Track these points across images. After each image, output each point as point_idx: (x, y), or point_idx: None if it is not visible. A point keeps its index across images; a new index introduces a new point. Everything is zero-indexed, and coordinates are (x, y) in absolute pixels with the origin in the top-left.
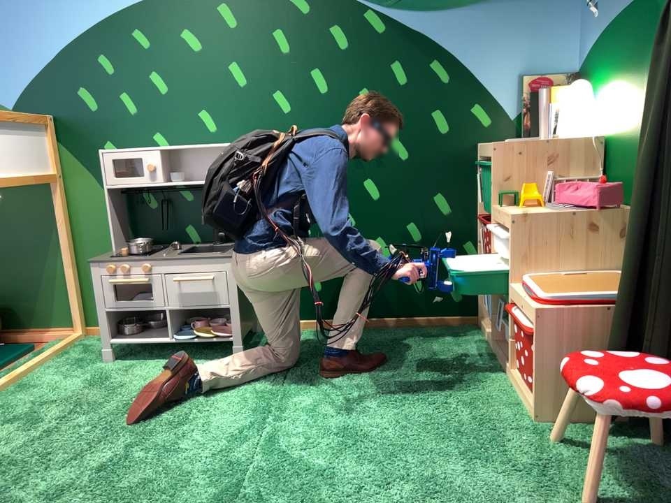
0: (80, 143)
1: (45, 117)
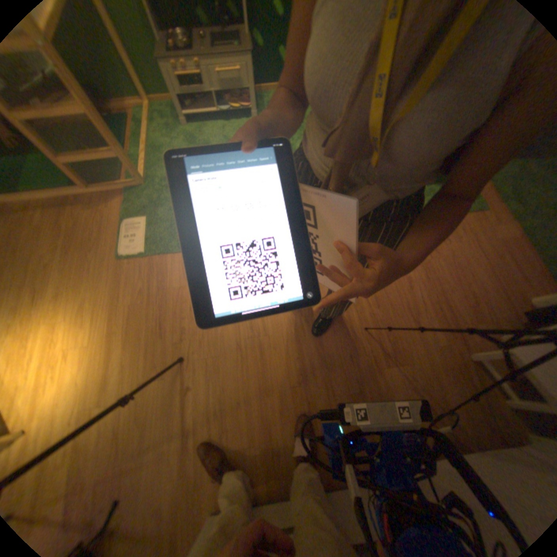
0: None
1: None
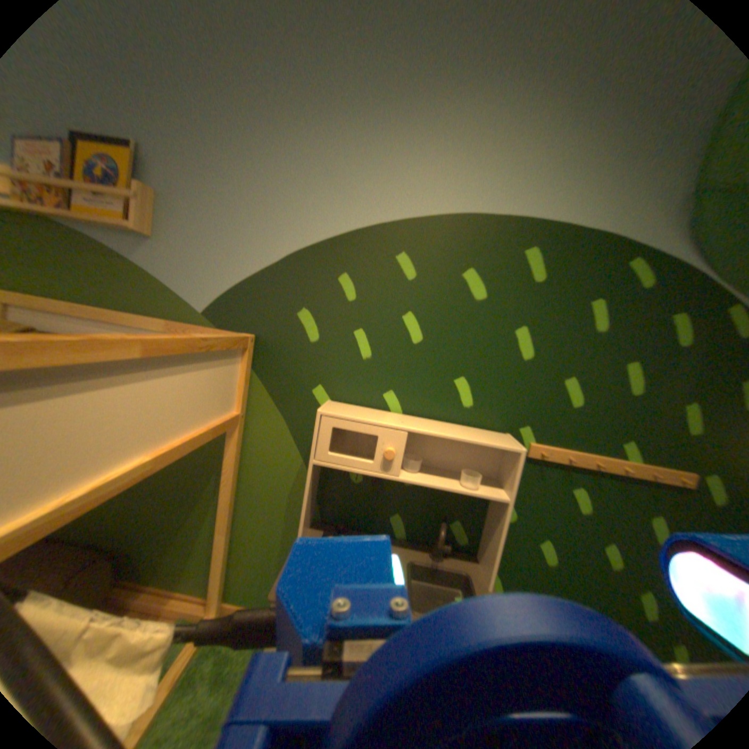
0: (282, 376)
1: (247, 335)
